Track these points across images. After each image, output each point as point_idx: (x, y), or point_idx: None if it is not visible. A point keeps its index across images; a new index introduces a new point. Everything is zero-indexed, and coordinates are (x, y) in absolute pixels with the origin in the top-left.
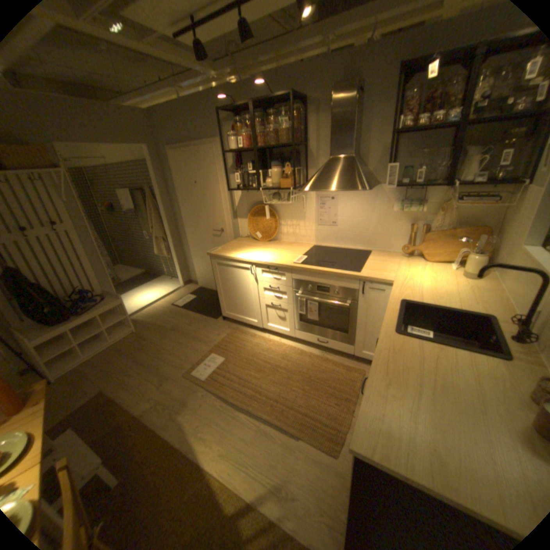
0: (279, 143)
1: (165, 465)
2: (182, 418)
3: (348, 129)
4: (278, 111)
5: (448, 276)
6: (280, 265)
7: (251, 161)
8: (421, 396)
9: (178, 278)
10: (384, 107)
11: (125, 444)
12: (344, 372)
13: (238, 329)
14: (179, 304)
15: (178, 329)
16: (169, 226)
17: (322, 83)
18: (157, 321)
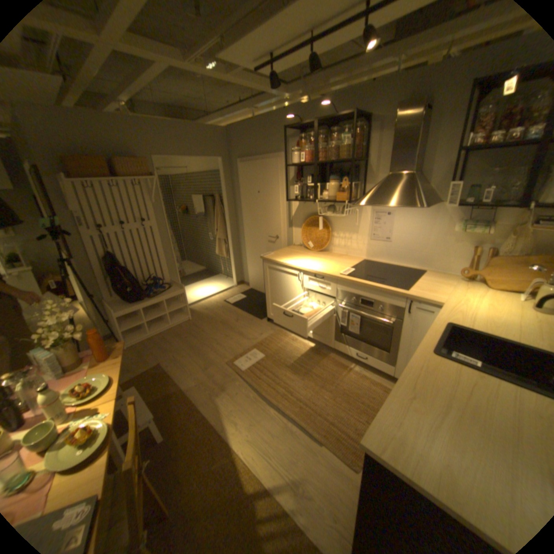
0: (339, 158)
1: (200, 436)
2: (220, 401)
3: (412, 146)
4: (342, 128)
5: (513, 306)
6: (327, 275)
7: (311, 174)
8: (446, 416)
9: (233, 278)
10: (454, 123)
11: (171, 411)
12: (381, 392)
13: (280, 331)
14: (231, 301)
15: (226, 322)
16: (231, 230)
17: (389, 102)
18: (211, 313)
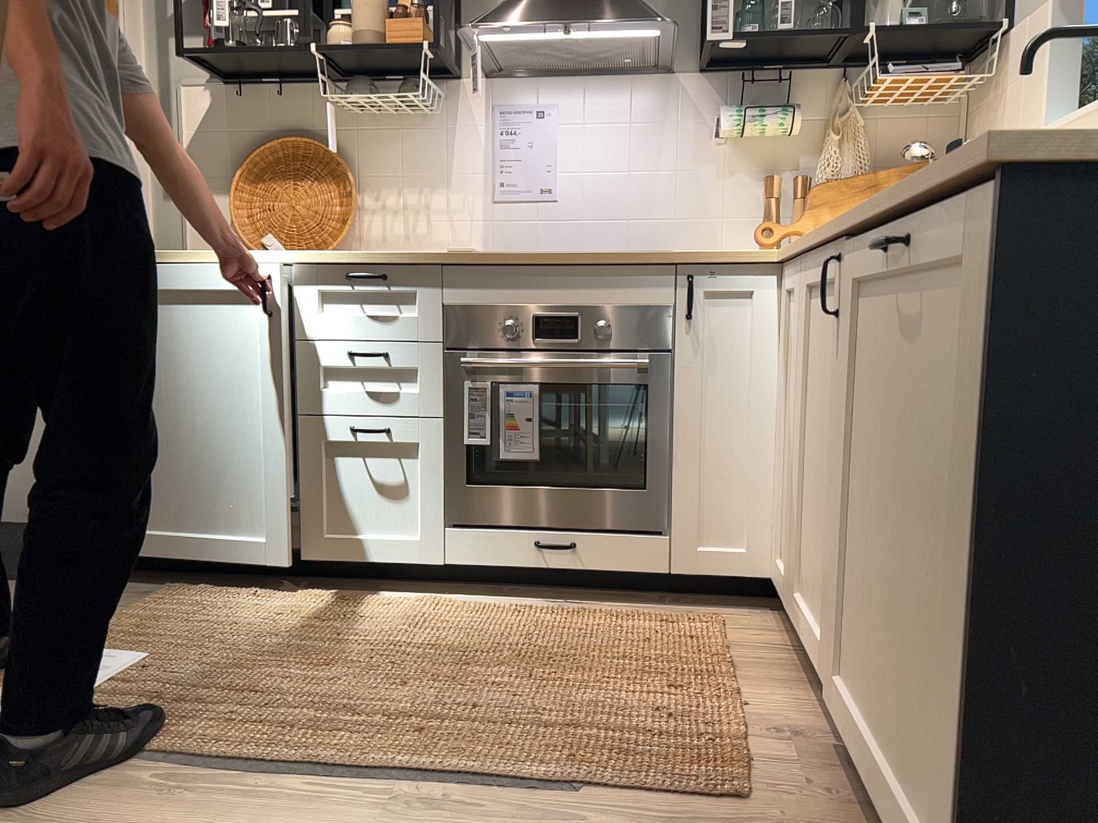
0: None
1: None
2: None
3: None
4: None
5: None
6: (402, 259)
7: None
8: None
9: None
10: None
11: None
12: (657, 627)
13: (182, 591)
14: None
15: None
16: None
17: None
18: None
